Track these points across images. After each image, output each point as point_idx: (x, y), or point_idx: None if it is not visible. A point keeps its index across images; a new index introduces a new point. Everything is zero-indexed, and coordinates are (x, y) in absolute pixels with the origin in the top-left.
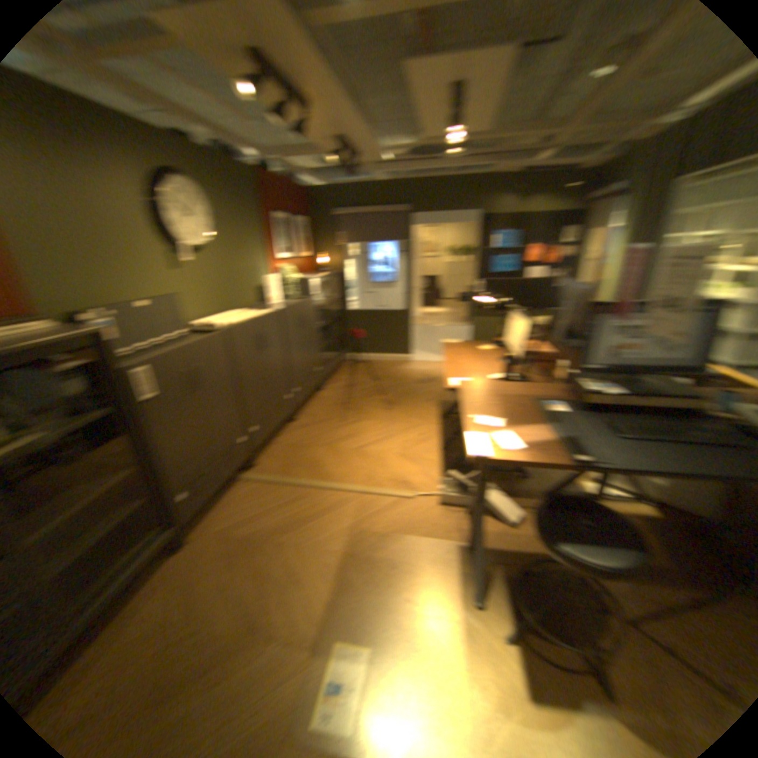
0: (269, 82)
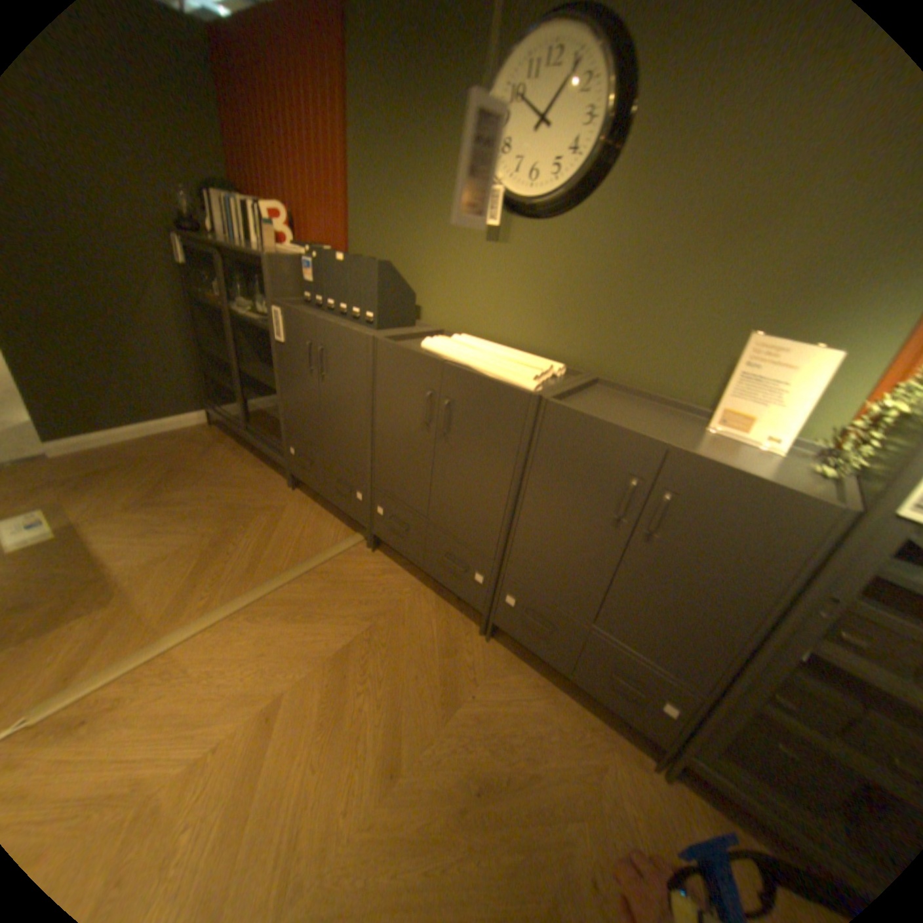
0: None
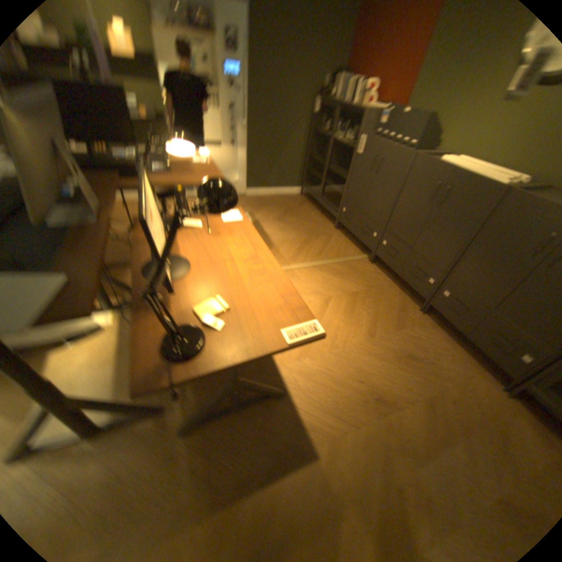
0: None
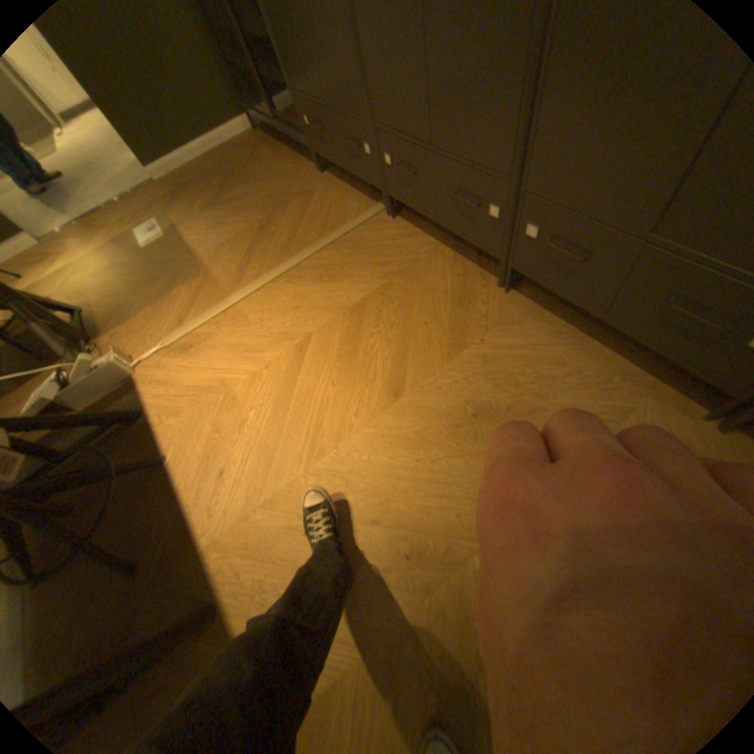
0: None
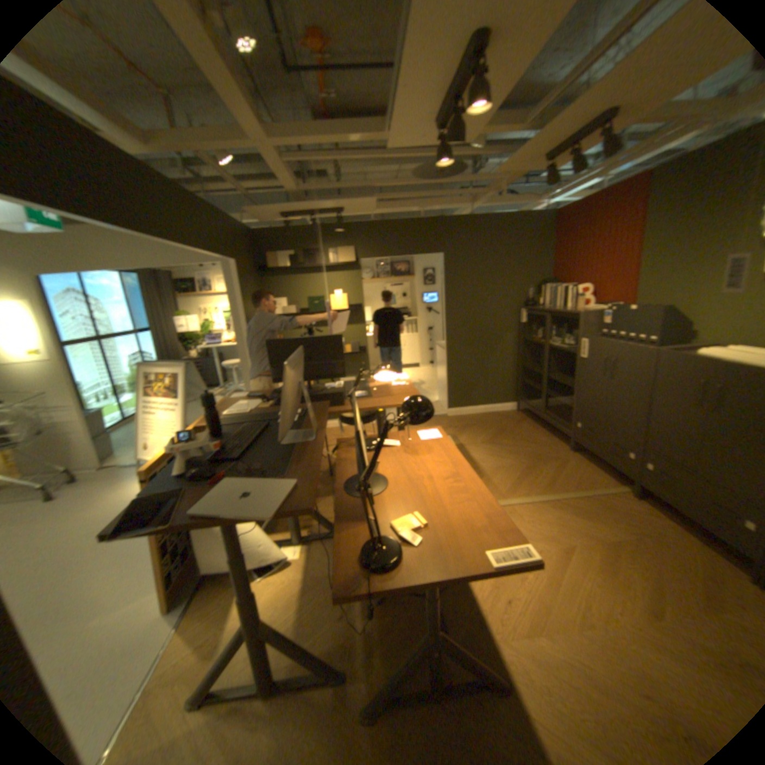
0: (587, 139)
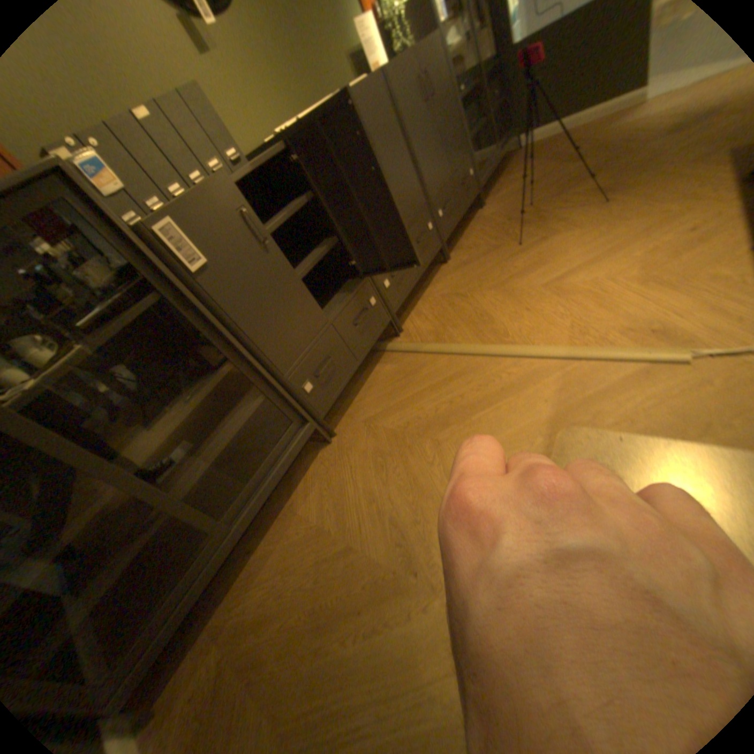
0: None
